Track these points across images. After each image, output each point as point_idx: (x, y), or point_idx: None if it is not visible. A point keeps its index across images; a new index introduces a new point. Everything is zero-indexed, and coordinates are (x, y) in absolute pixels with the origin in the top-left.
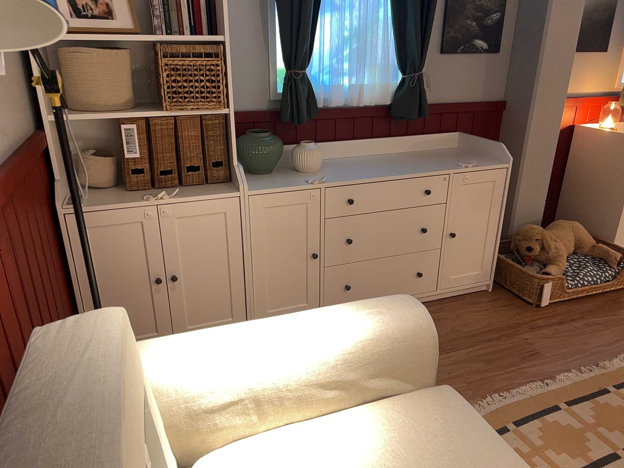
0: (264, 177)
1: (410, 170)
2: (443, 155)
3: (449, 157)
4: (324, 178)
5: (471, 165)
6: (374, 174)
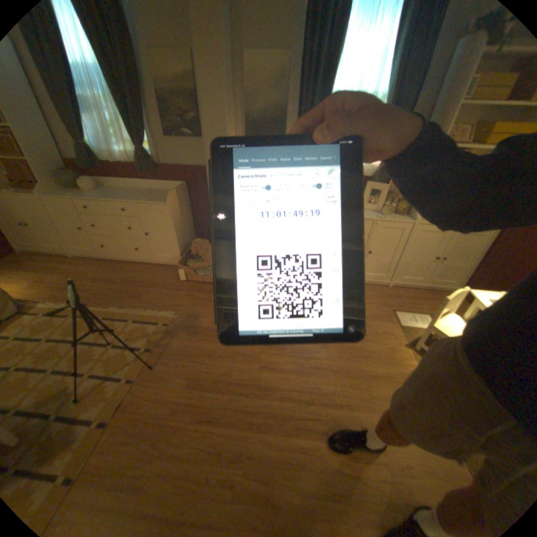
0: (64, 190)
1: (119, 198)
2: (162, 193)
3: (160, 195)
4: (71, 195)
5: (143, 200)
6: (100, 197)
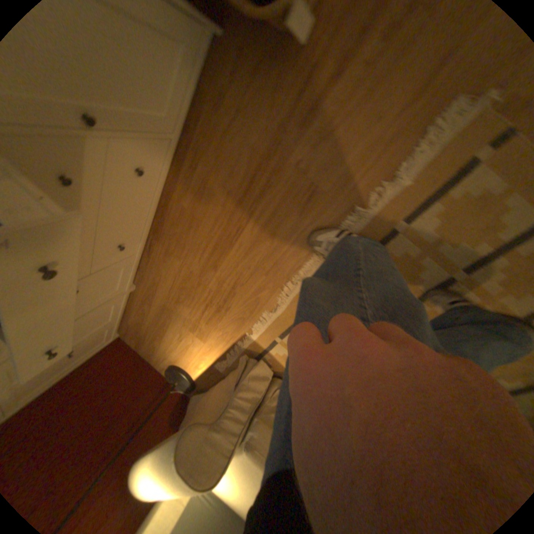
0: None
1: None
2: None
3: None
4: None
5: None
6: None
